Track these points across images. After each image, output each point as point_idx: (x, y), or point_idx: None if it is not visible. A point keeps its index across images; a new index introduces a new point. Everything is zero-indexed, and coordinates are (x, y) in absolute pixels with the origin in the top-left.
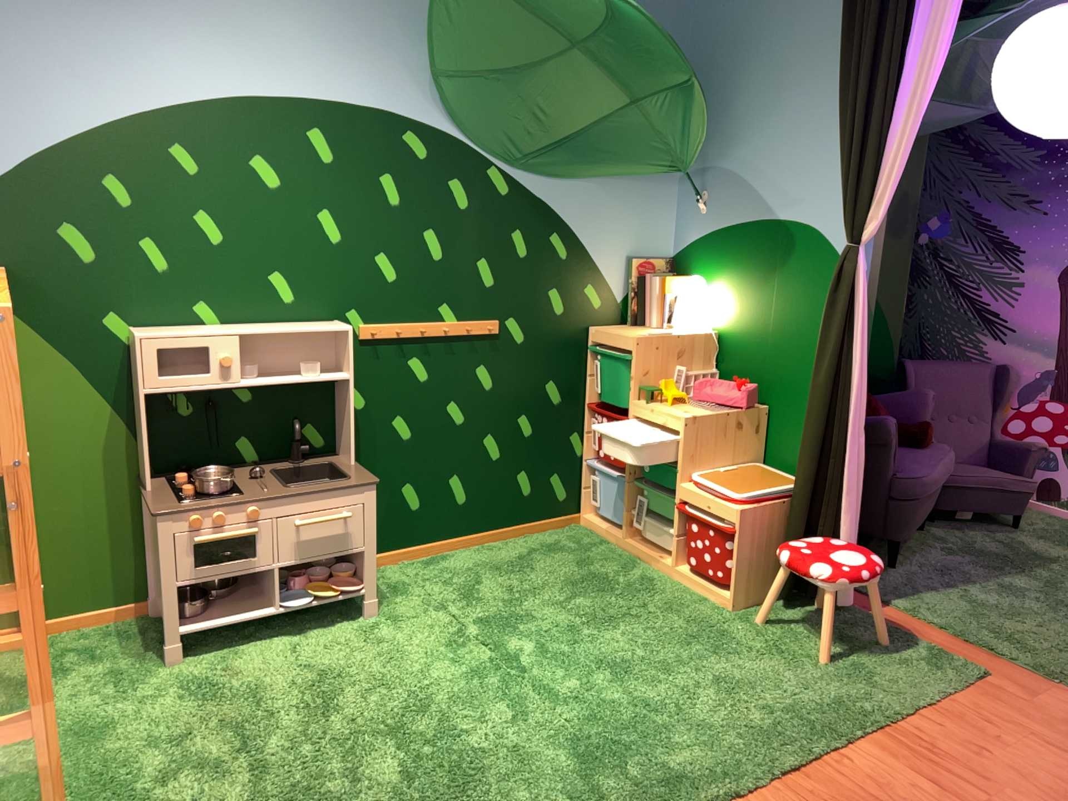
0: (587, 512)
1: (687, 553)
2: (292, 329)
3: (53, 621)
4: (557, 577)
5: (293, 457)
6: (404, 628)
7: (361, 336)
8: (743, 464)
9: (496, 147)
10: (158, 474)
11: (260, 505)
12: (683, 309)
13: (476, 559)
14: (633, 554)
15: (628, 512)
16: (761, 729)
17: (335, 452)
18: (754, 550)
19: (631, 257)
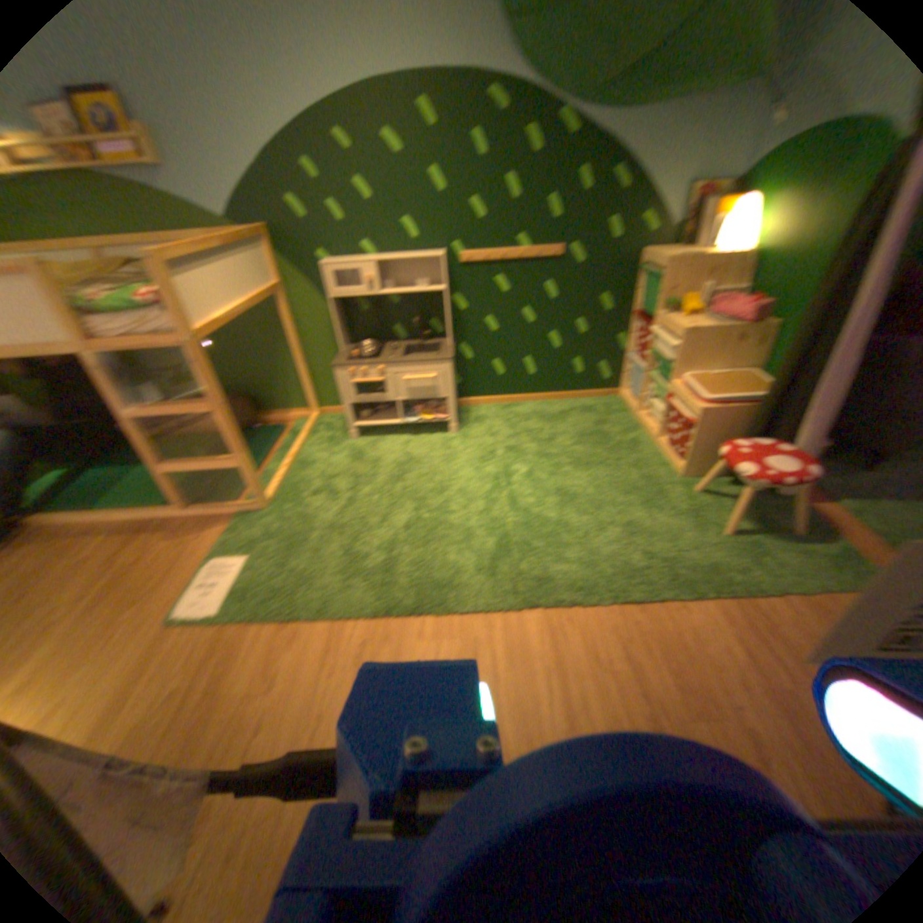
0: (622, 389)
1: (665, 431)
2: (403, 255)
3: (312, 410)
4: (571, 430)
5: (419, 337)
6: (459, 445)
7: (456, 259)
8: (740, 369)
9: (564, 79)
10: (349, 342)
11: (377, 366)
12: (729, 226)
13: (530, 410)
14: (636, 424)
15: (641, 394)
16: (629, 573)
17: (444, 336)
18: (713, 441)
19: (694, 178)
